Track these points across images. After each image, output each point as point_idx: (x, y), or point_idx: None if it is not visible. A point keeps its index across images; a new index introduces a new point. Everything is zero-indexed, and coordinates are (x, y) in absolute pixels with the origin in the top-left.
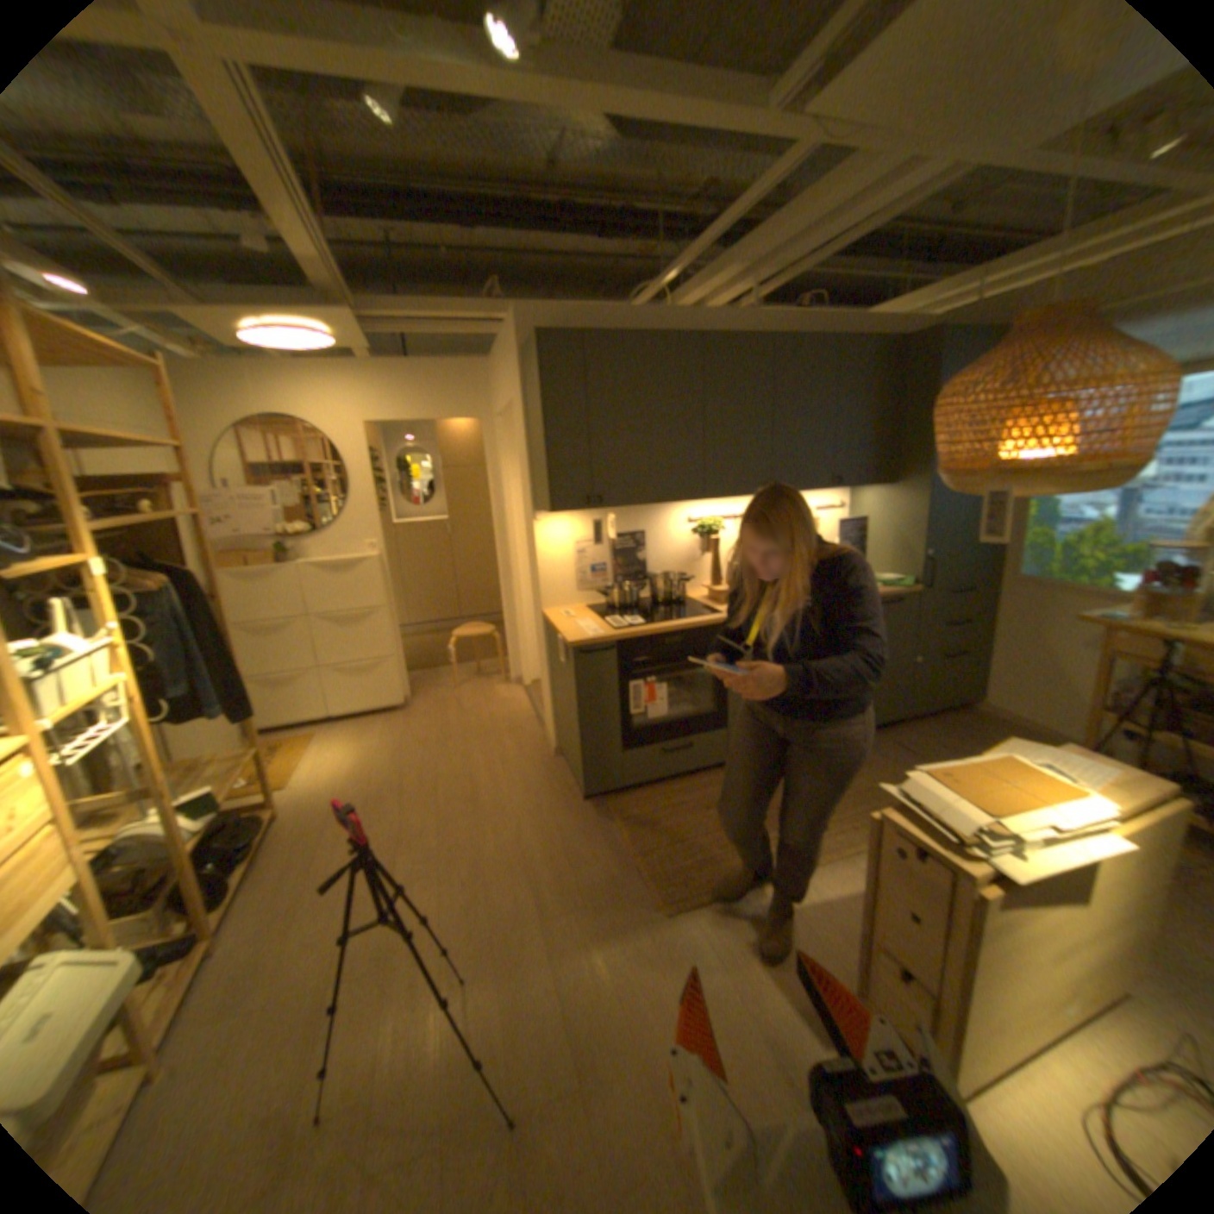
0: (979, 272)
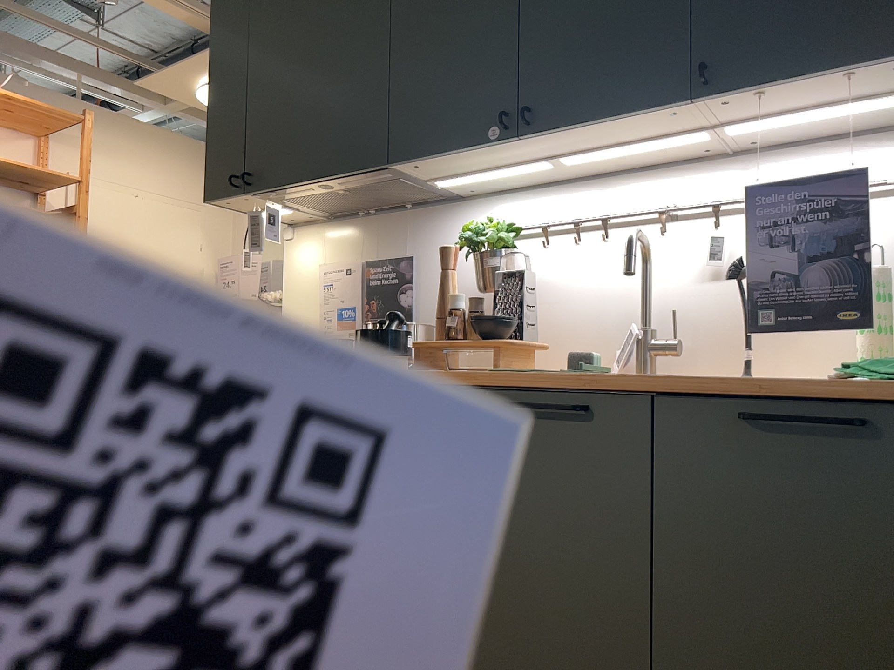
0: None
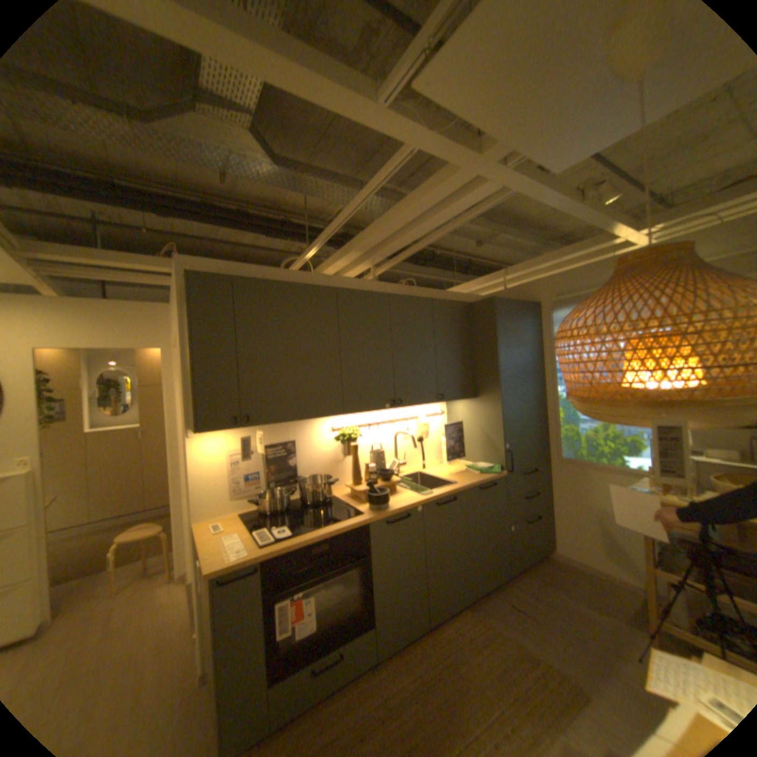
0: (503, 273)
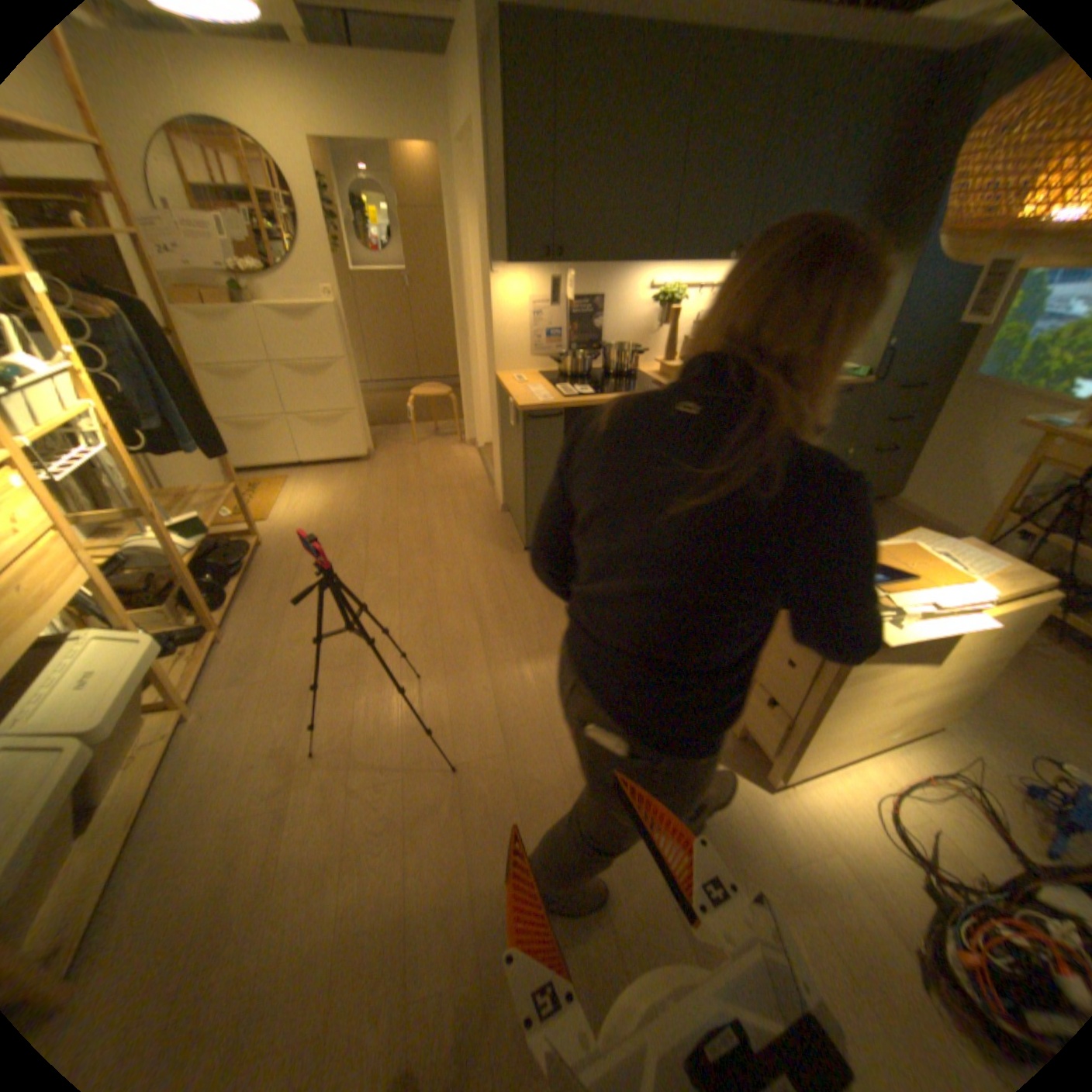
0: None
